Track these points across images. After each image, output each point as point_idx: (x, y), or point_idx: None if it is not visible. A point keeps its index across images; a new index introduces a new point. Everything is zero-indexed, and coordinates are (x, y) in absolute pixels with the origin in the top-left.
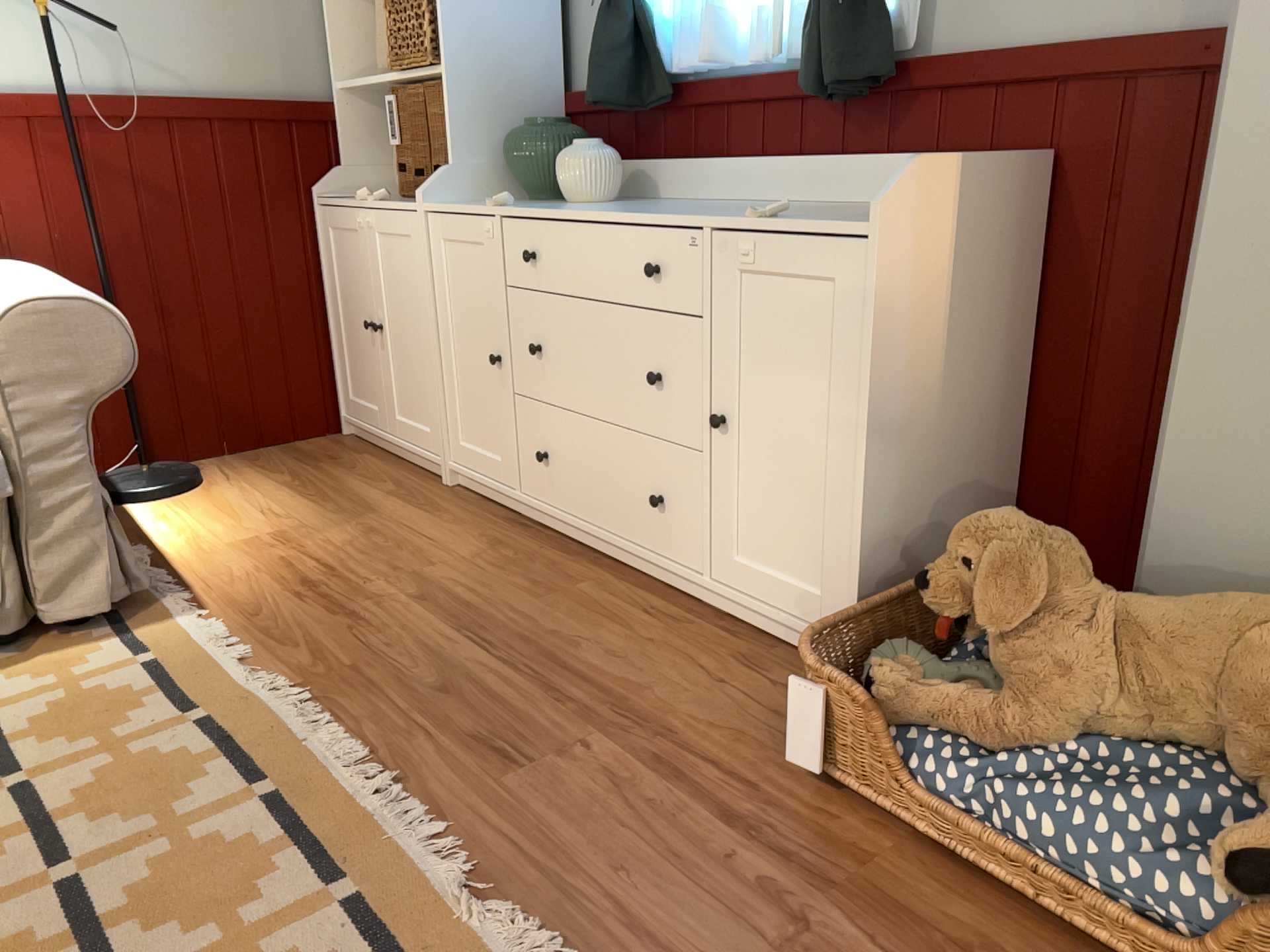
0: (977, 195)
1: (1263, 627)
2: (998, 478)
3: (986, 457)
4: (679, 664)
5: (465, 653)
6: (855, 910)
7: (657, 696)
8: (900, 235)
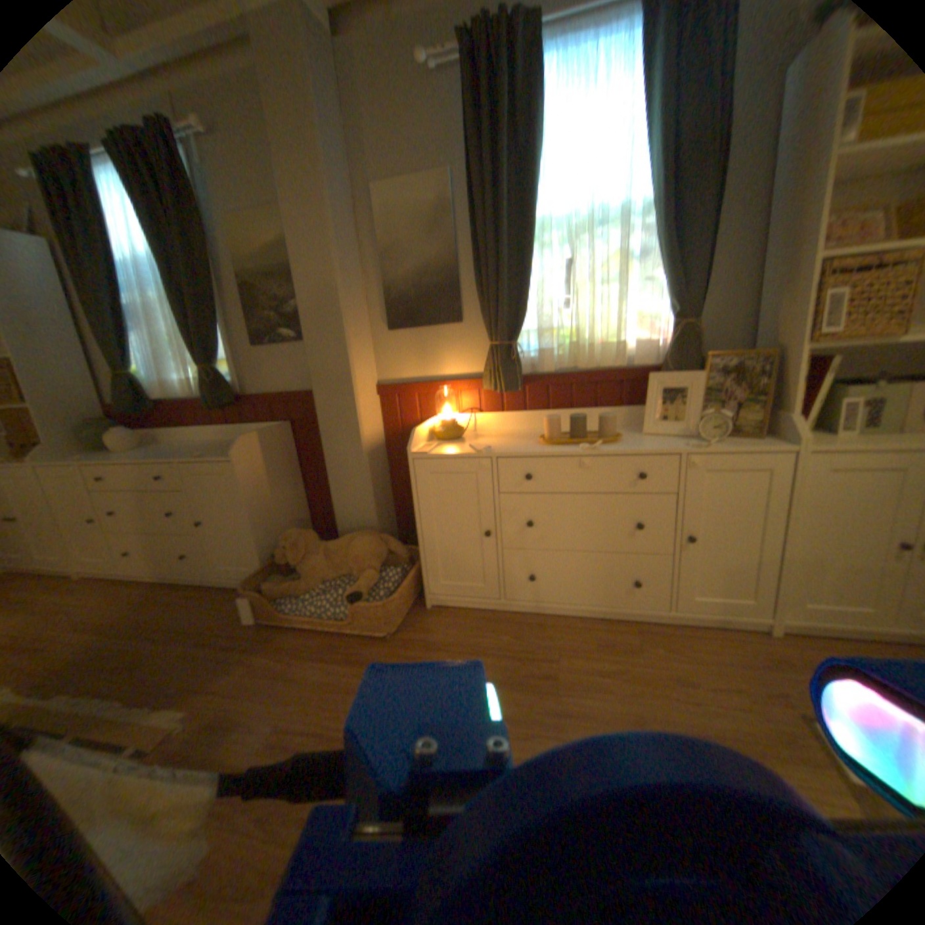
0: (268, 439)
1: (355, 541)
2: (304, 516)
3: (297, 511)
4: (204, 611)
5: (106, 643)
6: (268, 656)
7: (196, 625)
8: (243, 459)
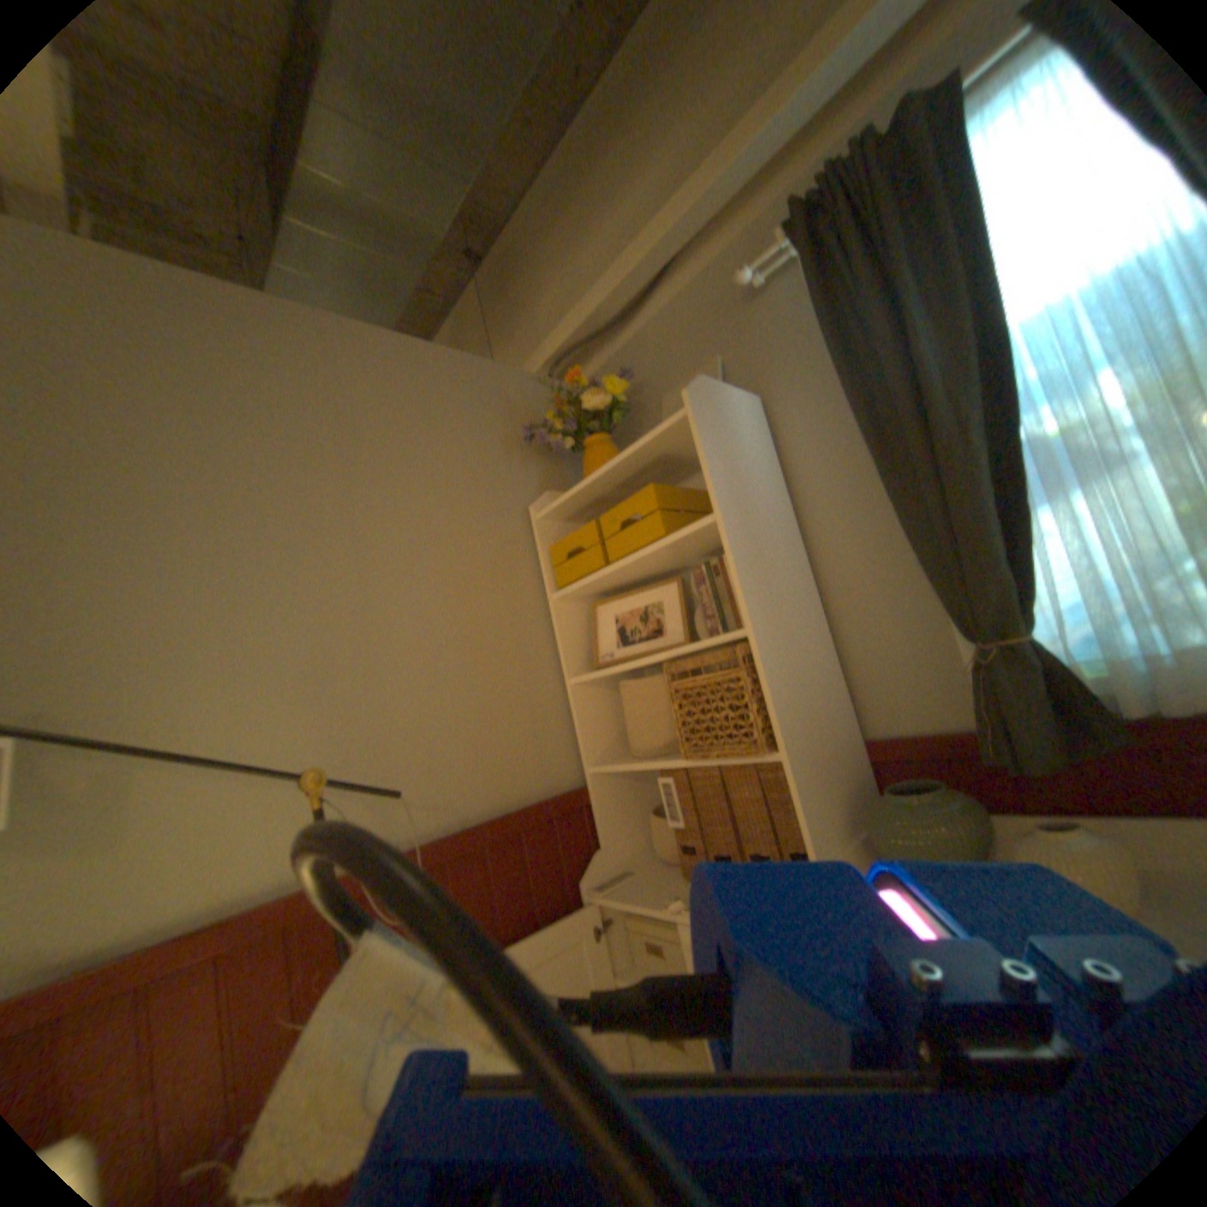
0: None
1: None
2: None
3: None
4: None
5: None
6: None
7: None
8: None
